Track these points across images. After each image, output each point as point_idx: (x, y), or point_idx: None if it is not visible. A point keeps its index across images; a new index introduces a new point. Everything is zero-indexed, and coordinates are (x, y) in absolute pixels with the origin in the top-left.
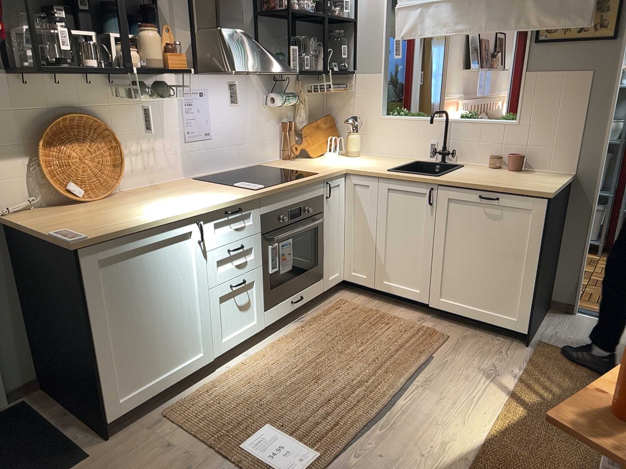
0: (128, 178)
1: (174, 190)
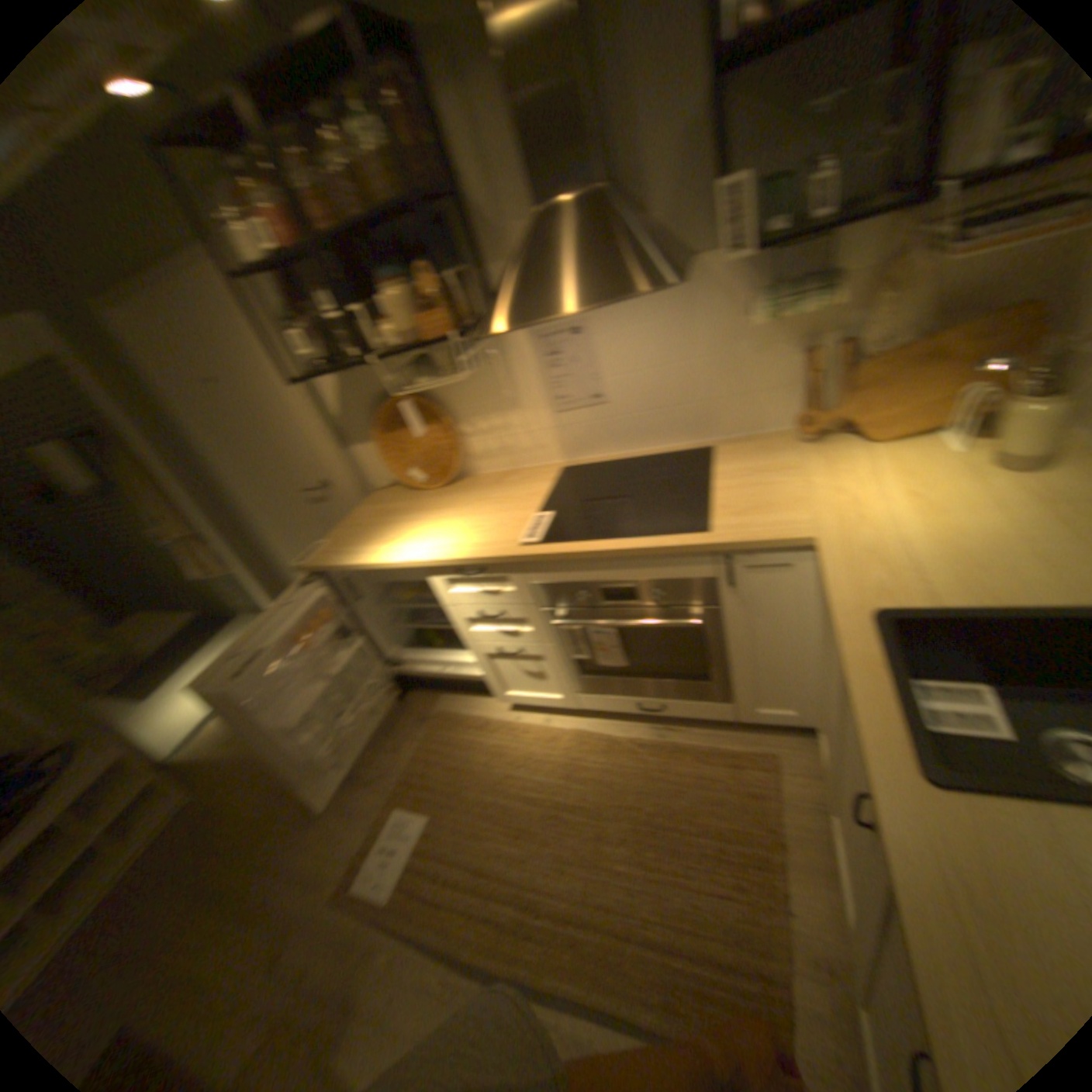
0: (477, 459)
1: (491, 494)
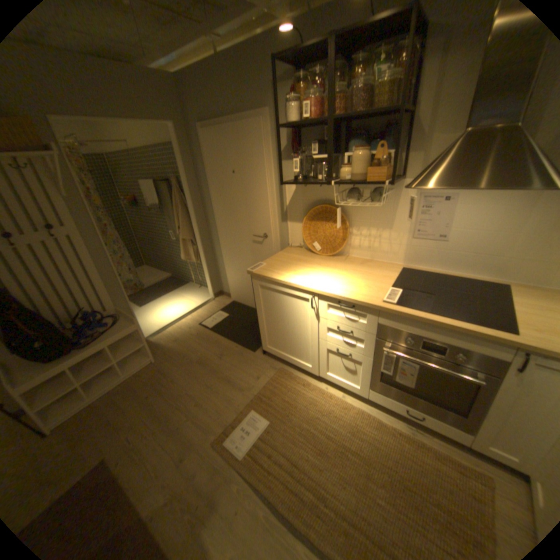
0: (355, 248)
1: (362, 269)
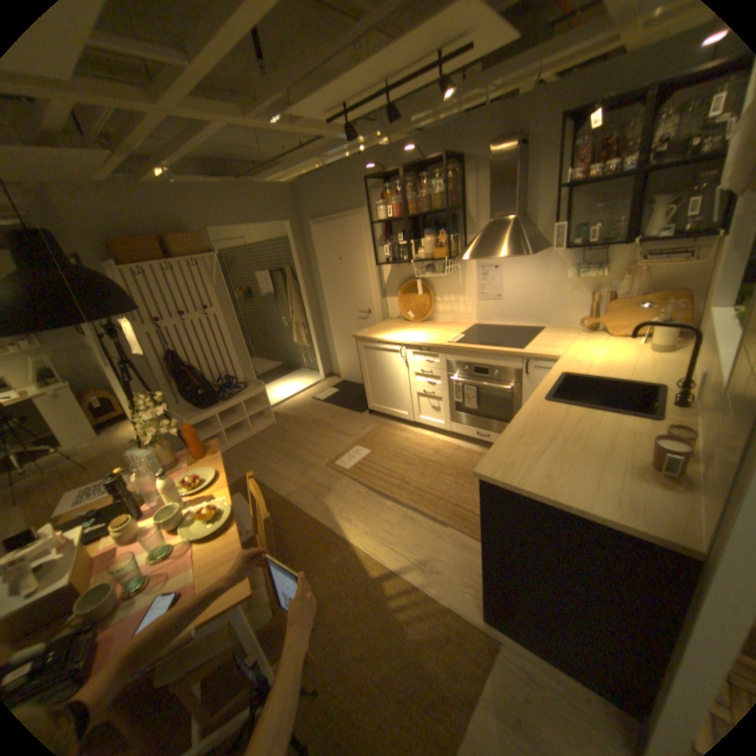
0: (441, 314)
1: (442, 328)
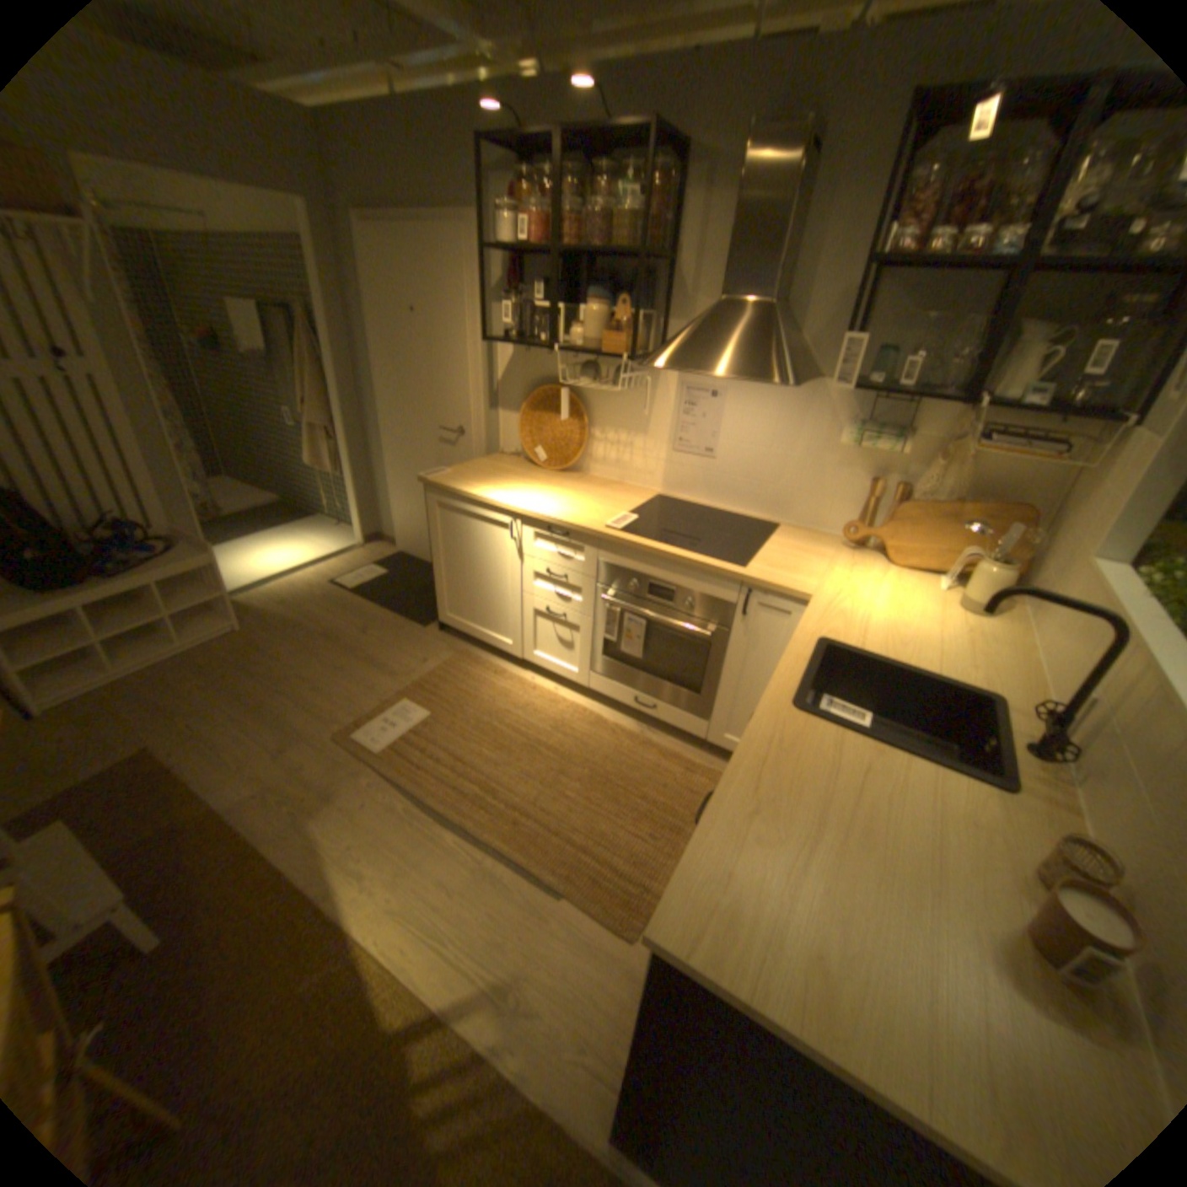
0: (599, 464)
1: (598, 492)
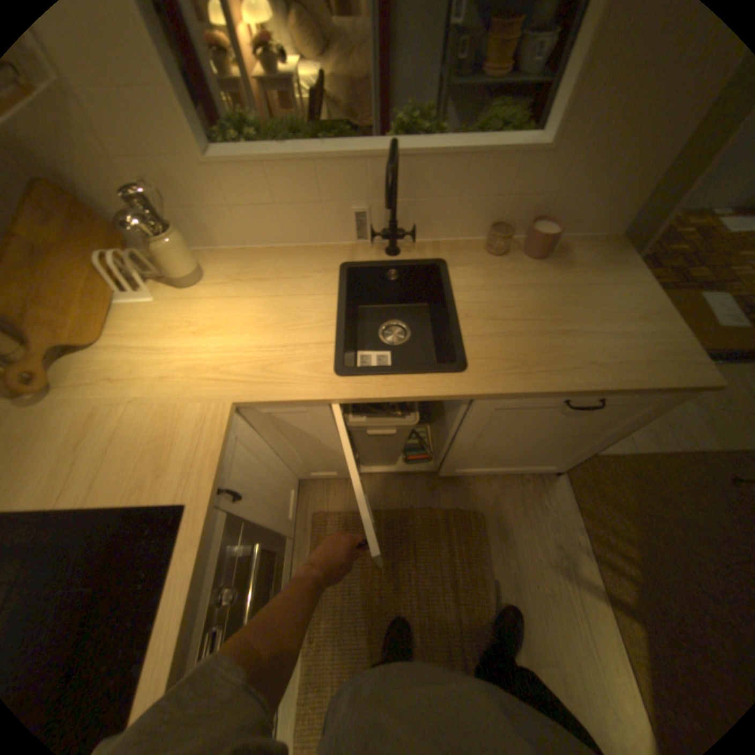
0: None
1: None
